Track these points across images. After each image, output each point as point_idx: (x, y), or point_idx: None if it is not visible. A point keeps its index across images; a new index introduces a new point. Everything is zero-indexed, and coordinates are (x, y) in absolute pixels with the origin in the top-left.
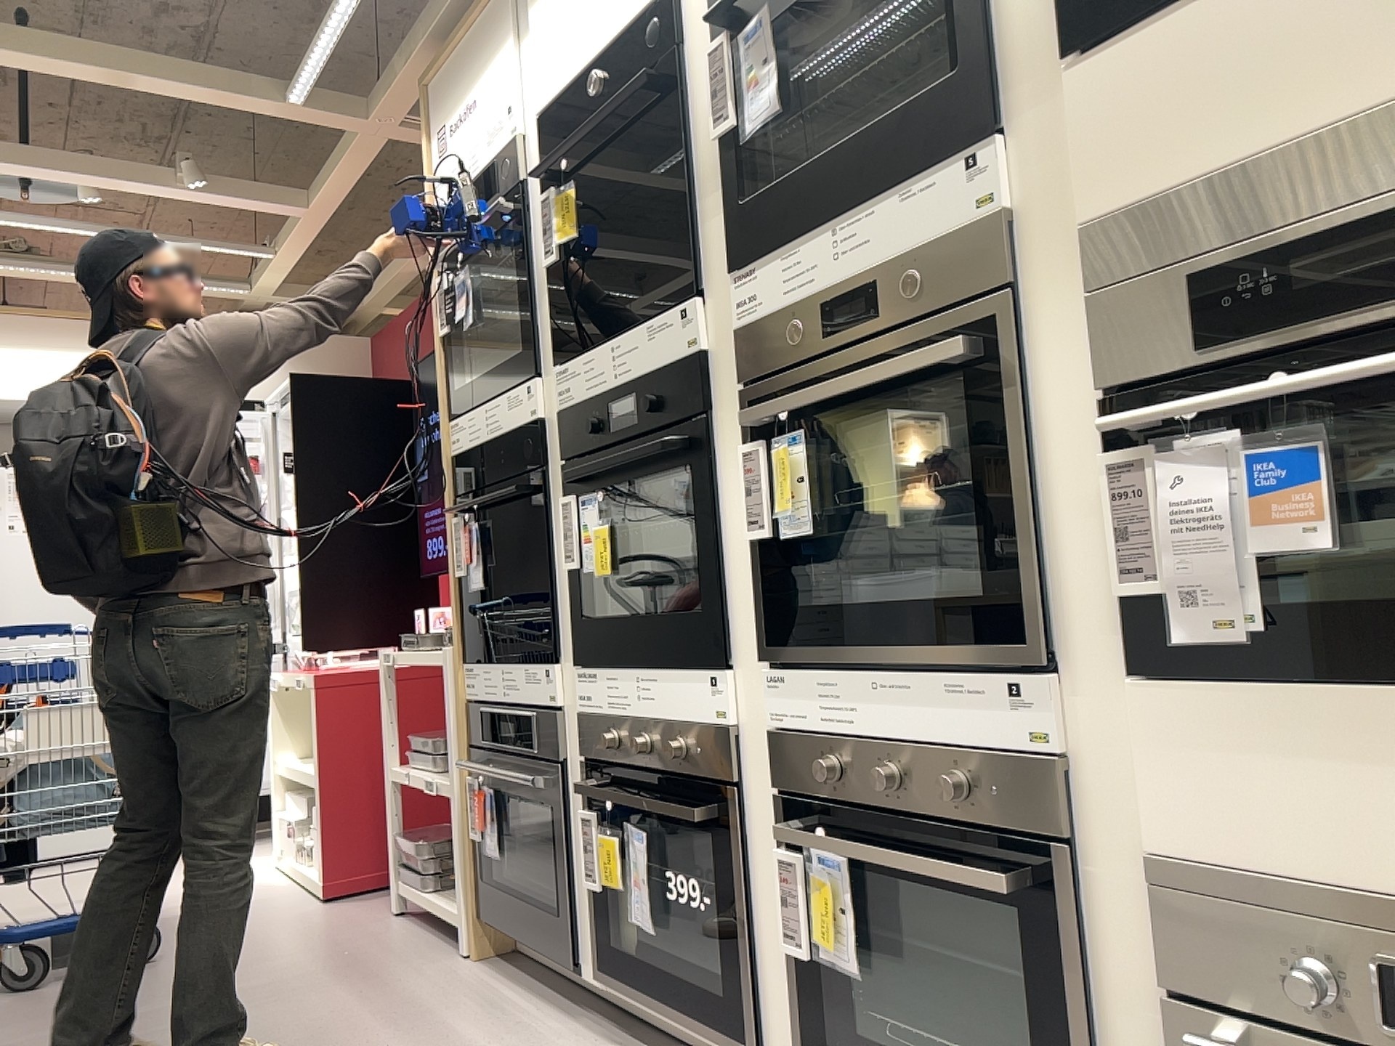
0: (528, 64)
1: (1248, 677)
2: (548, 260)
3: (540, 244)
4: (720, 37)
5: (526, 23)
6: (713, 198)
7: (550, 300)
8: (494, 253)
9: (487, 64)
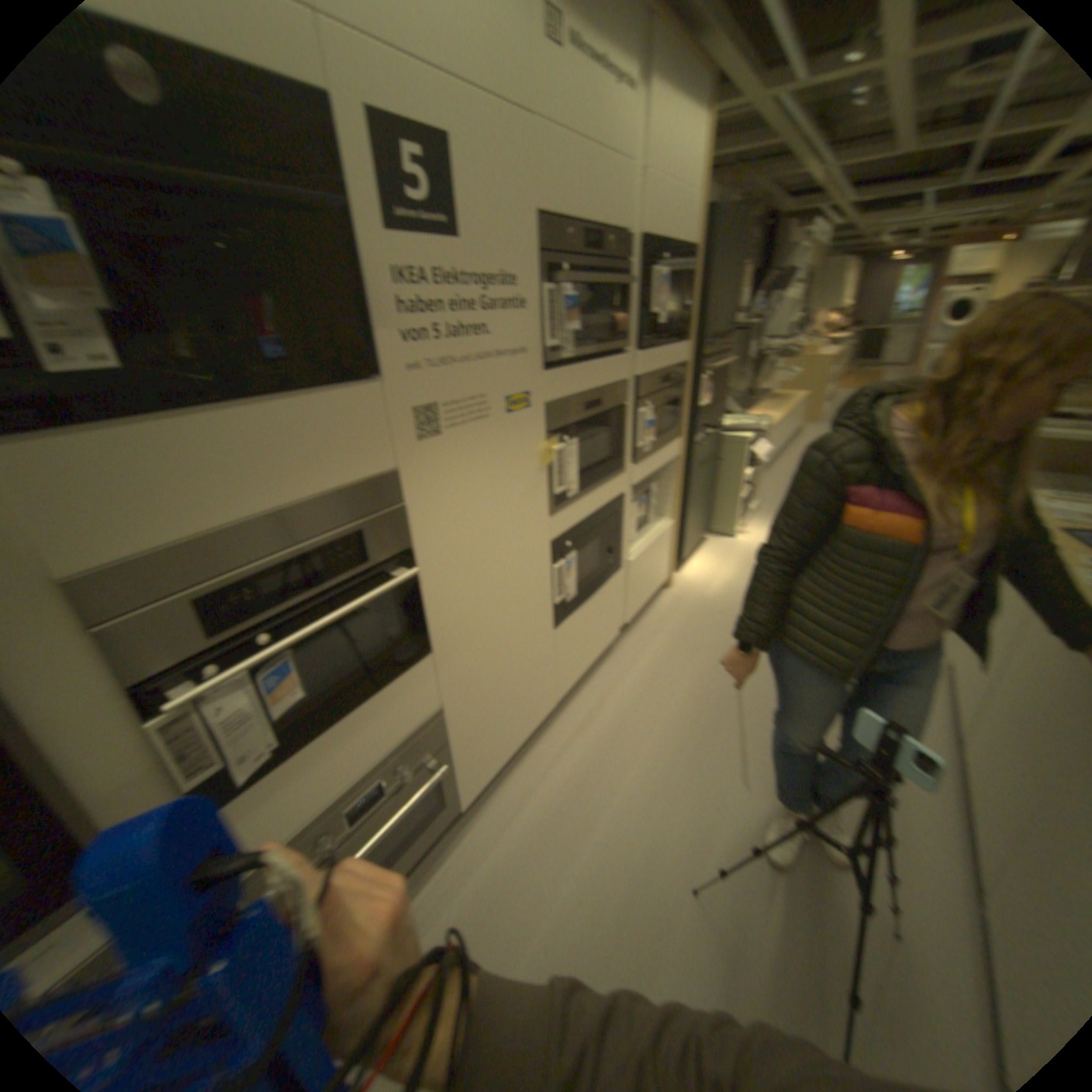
0: None
1: (265, 771)
2: None
3: None
4: None
5: None
6: None
7: None
8: None
9: None
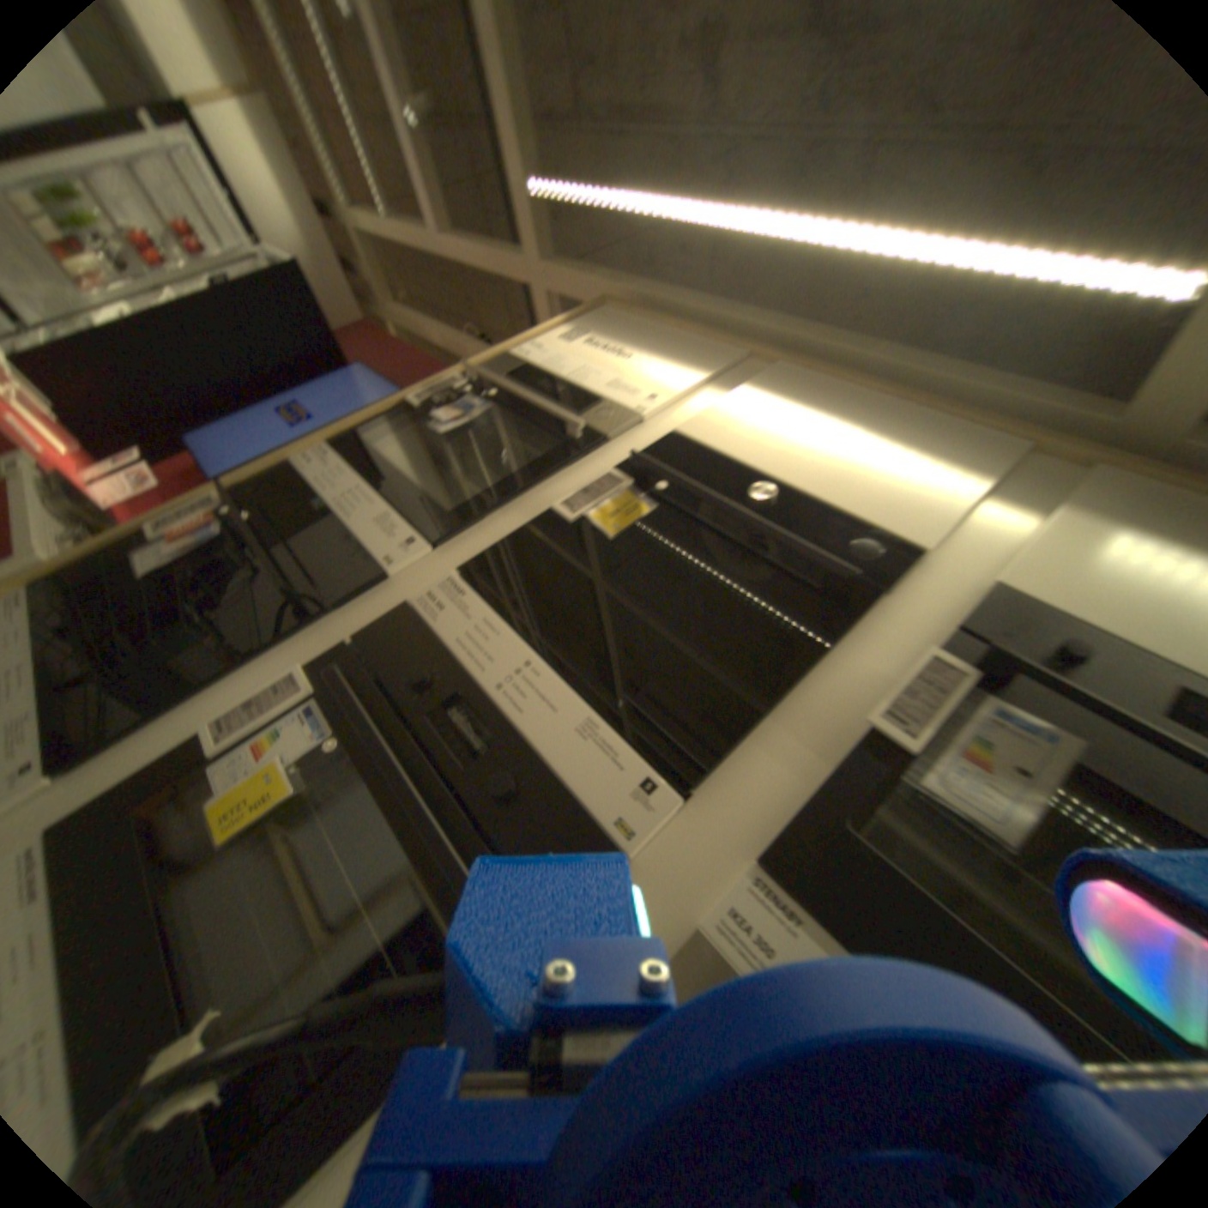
0: (703, 407)
1: None
2: (558, 515)
3: (565, 496)
4: (970, 671)
5: (730, 390)
6: (799, 754)
7: (522, 539)
8: (513, 435)
9: (669, 363)
